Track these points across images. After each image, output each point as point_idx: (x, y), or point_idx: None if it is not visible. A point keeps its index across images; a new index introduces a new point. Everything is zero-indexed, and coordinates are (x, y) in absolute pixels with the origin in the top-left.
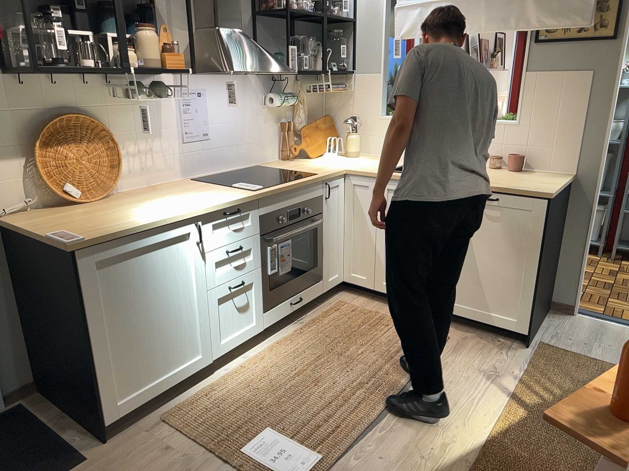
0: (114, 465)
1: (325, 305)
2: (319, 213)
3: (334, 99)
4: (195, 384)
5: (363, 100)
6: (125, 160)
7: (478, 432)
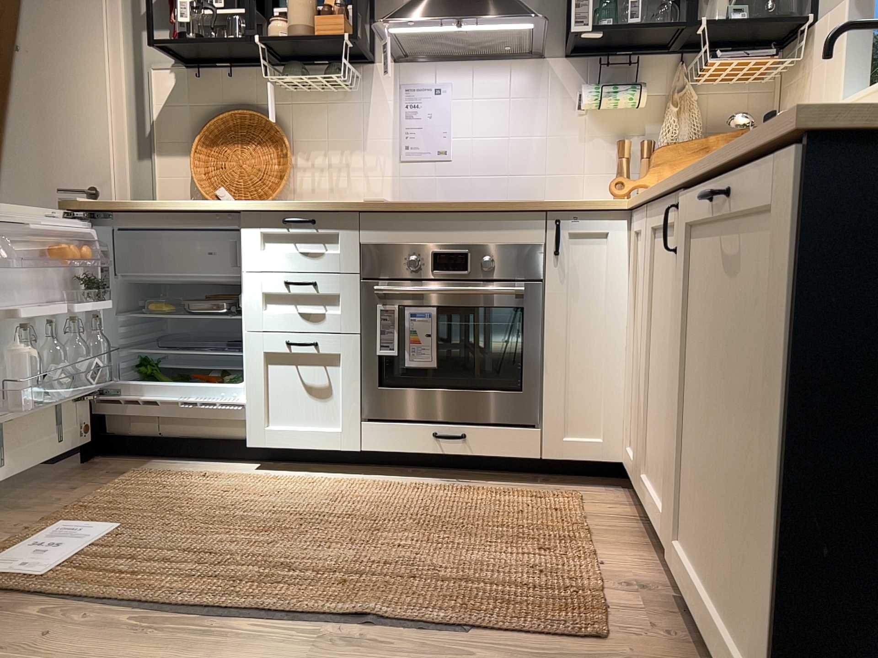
0: (41, 477)
1: (546, 488)
2: (534, 282)
3: (785, 97)
4: (219, 469)
5: (818, 78)
6: (306, 173)
7: None
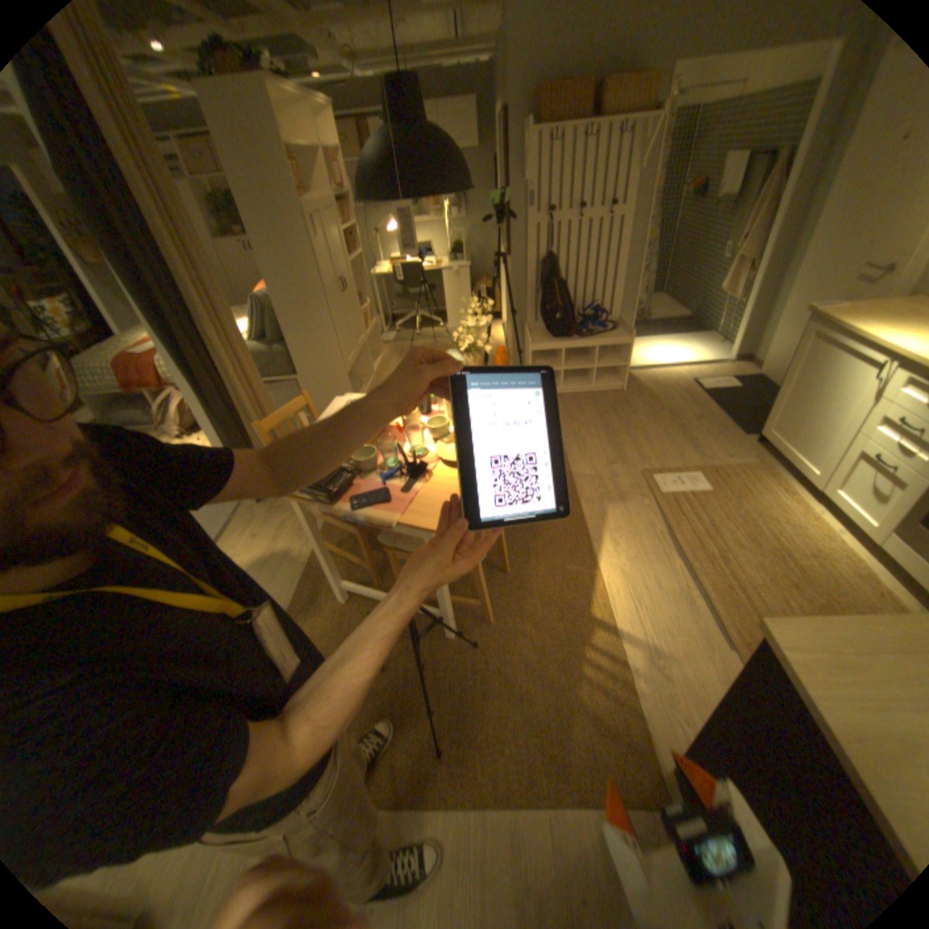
0: (731, 440)
1: None
2: None
3: None
4: (806, 490)
5: None
6: None
7: (608, 570)
